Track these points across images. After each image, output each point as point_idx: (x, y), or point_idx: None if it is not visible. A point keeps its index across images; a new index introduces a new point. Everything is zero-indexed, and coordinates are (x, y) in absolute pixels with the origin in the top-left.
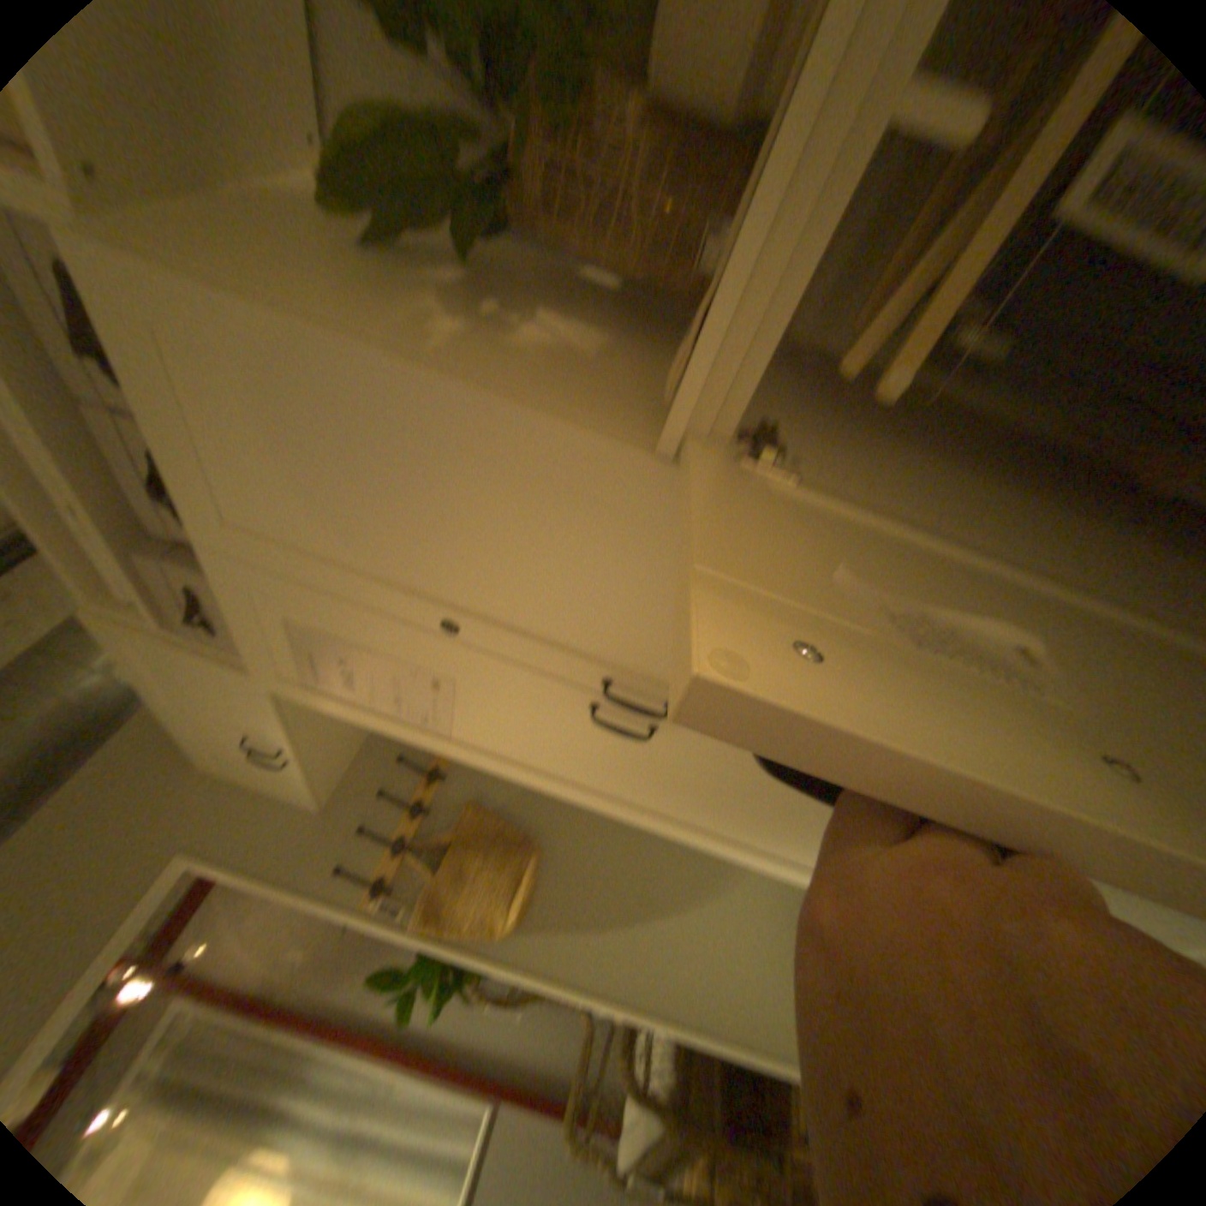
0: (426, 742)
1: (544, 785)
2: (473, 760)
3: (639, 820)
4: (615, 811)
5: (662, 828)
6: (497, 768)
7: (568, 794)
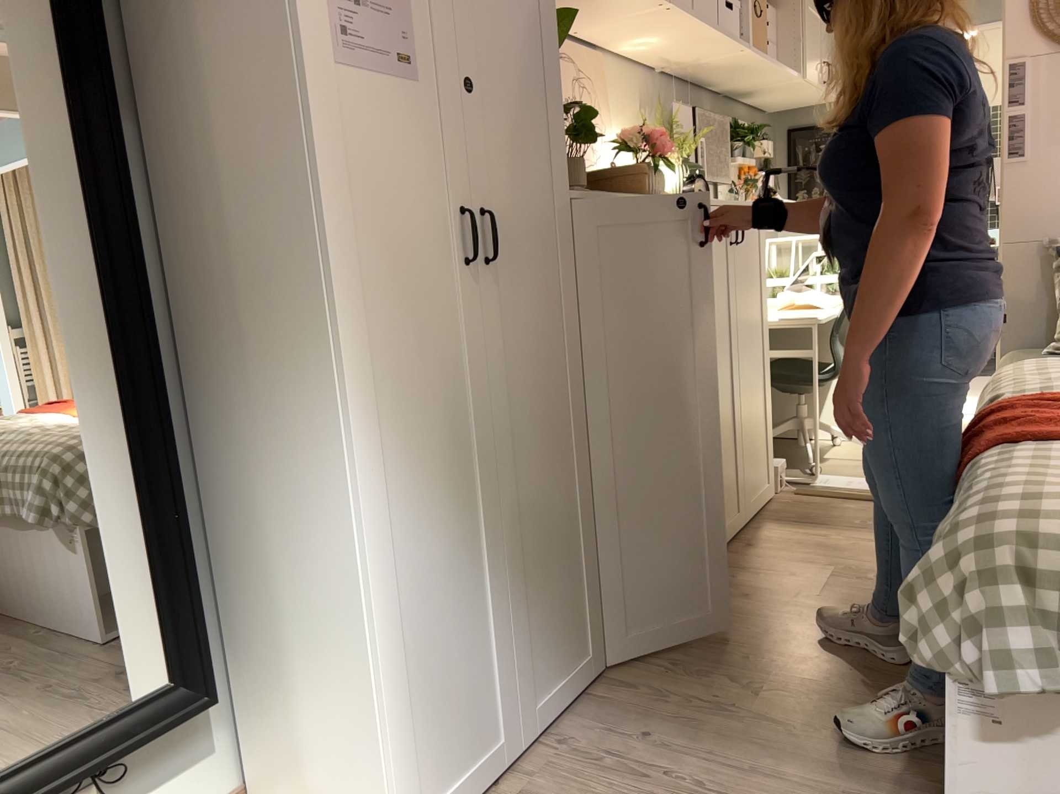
0: (303, 19)
1: (324, 191)
2: (312, 89)
3: (340, 321)
4: (336, 289)
5: (344, 352)
6: (316, 124)
7: (328, 224)
